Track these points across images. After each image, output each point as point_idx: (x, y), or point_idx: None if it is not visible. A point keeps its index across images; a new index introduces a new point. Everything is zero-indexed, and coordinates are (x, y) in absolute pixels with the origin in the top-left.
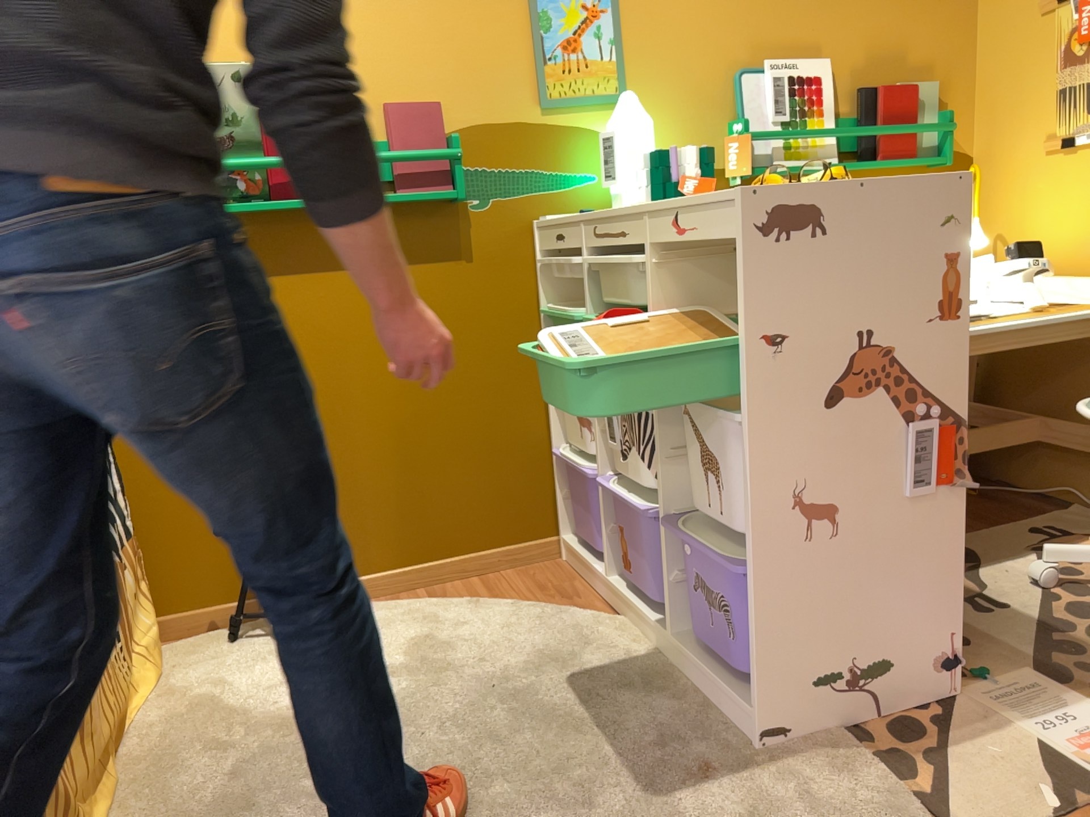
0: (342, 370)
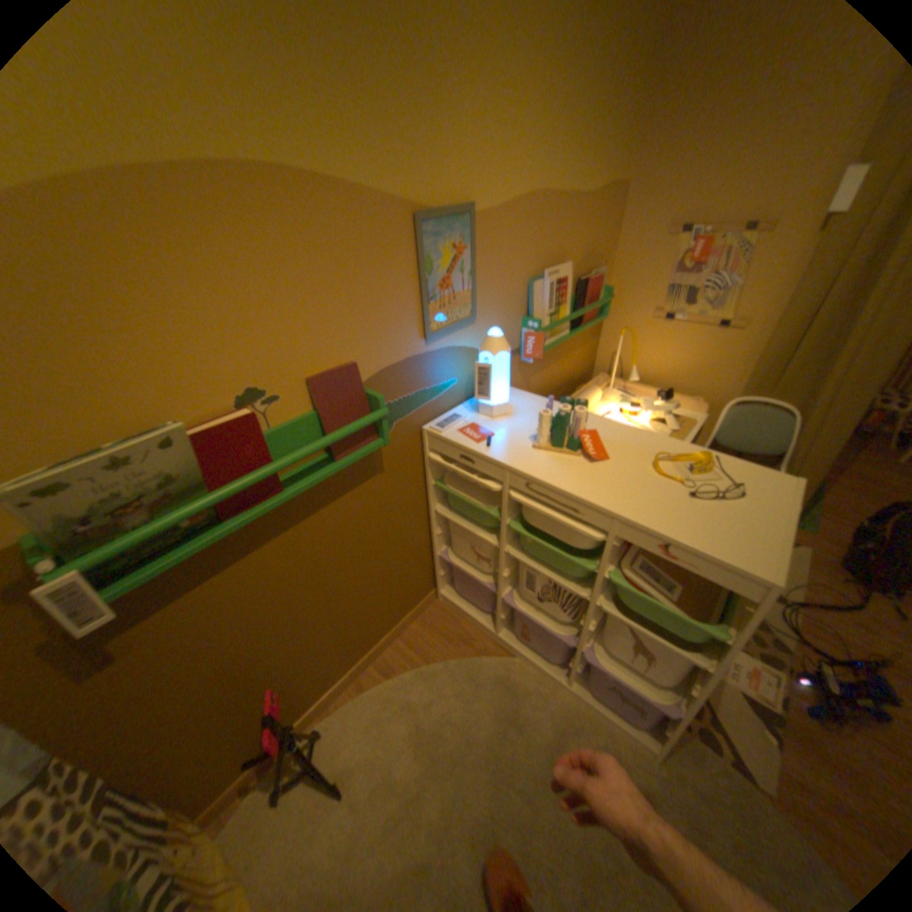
0: (303, 593)
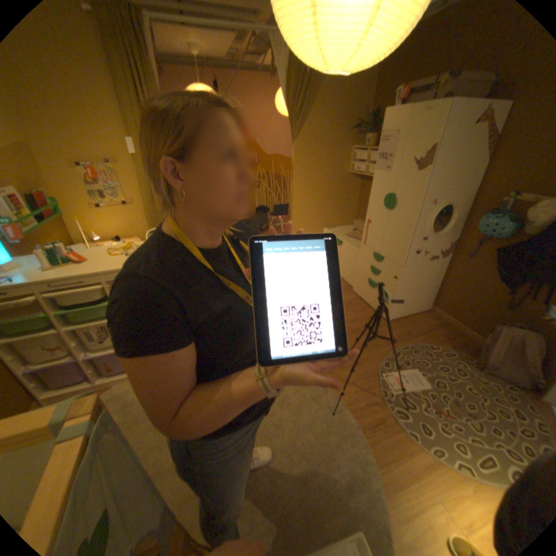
0: None
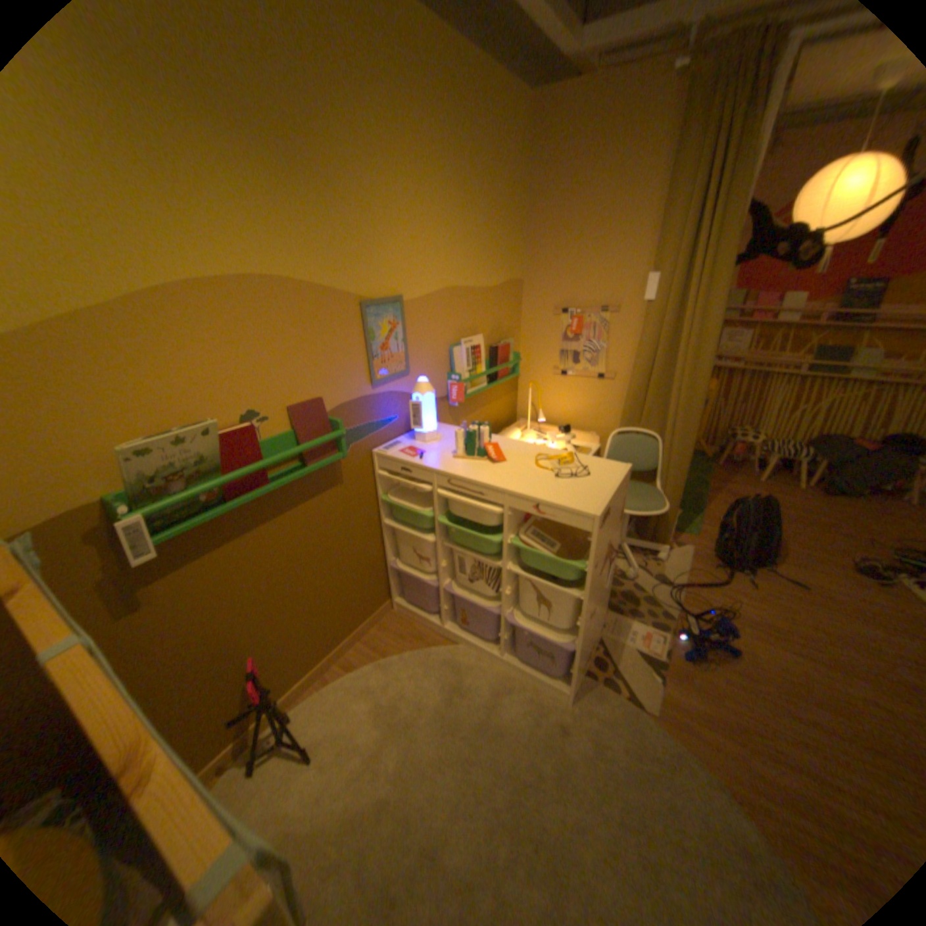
0: (278, 580)
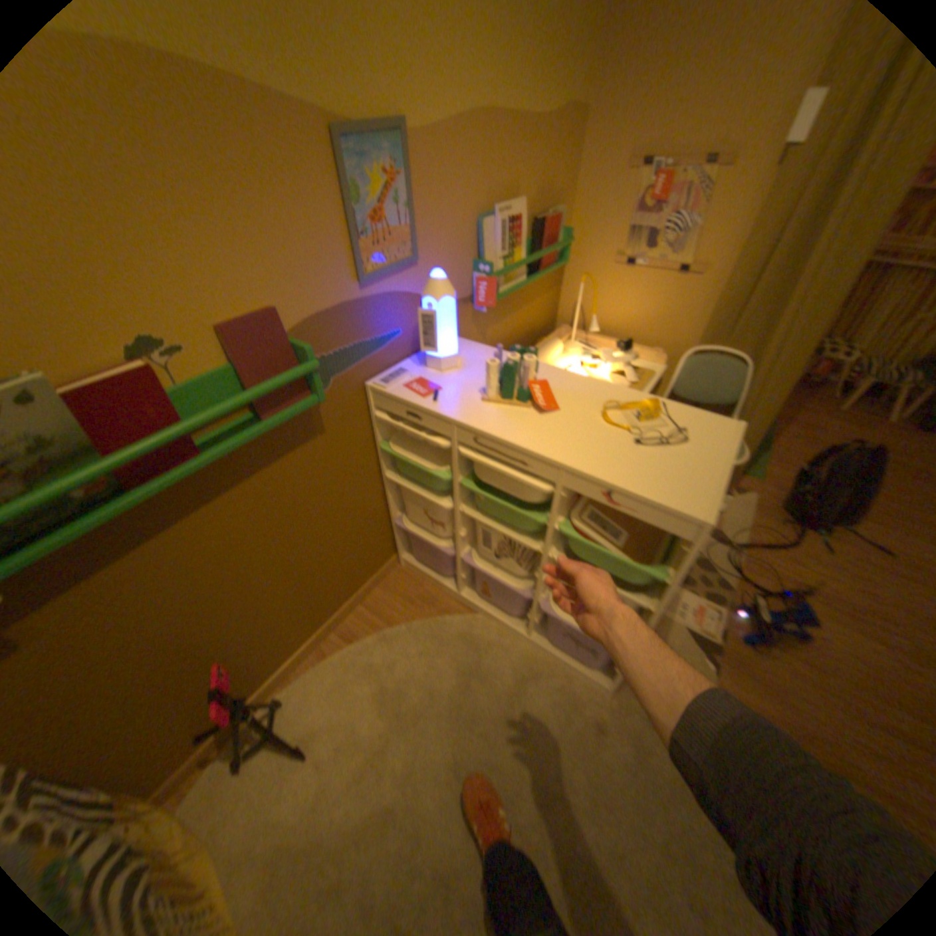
0: (243, 564)
